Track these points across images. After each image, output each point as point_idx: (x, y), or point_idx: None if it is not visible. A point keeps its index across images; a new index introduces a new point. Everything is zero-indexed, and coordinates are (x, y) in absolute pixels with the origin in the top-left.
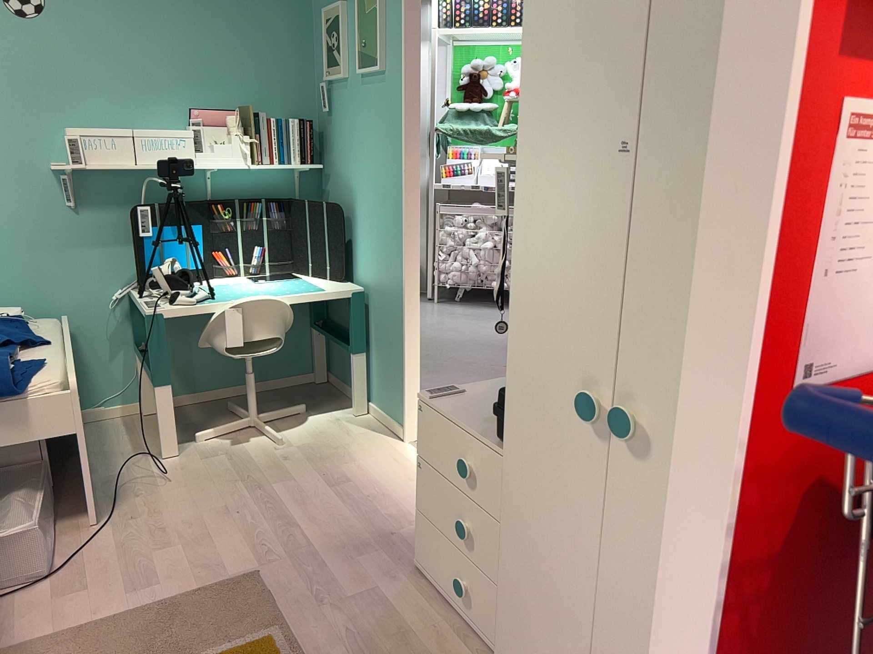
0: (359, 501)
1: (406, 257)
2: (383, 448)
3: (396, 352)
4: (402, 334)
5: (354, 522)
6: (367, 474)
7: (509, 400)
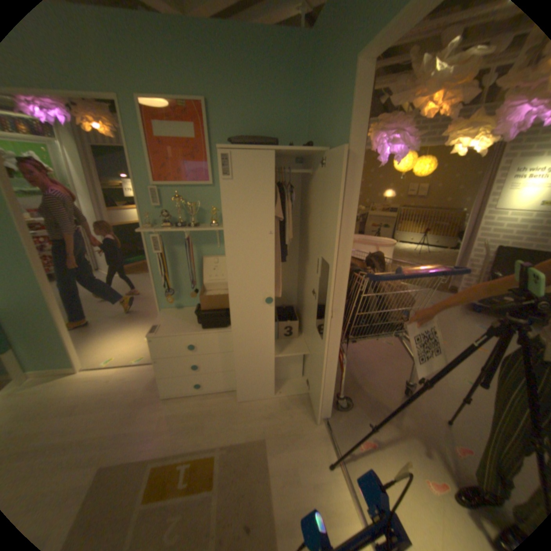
0: (96, 407)
1: (42, 286)
2: (66, 383)
3: (48, 336)
4: (52, 325)
5: (108, 414)
6: (79, 397)
7: (231, 313)
